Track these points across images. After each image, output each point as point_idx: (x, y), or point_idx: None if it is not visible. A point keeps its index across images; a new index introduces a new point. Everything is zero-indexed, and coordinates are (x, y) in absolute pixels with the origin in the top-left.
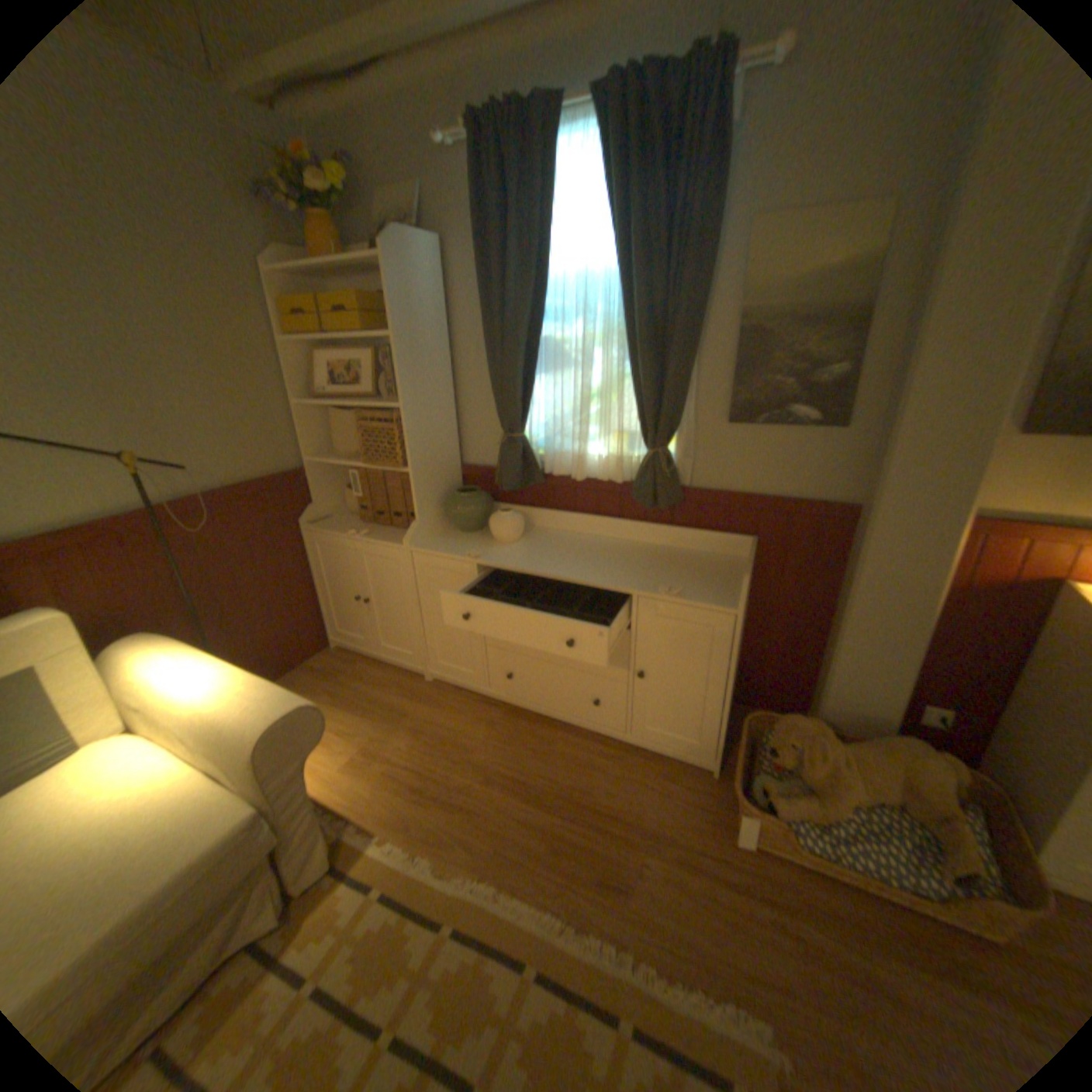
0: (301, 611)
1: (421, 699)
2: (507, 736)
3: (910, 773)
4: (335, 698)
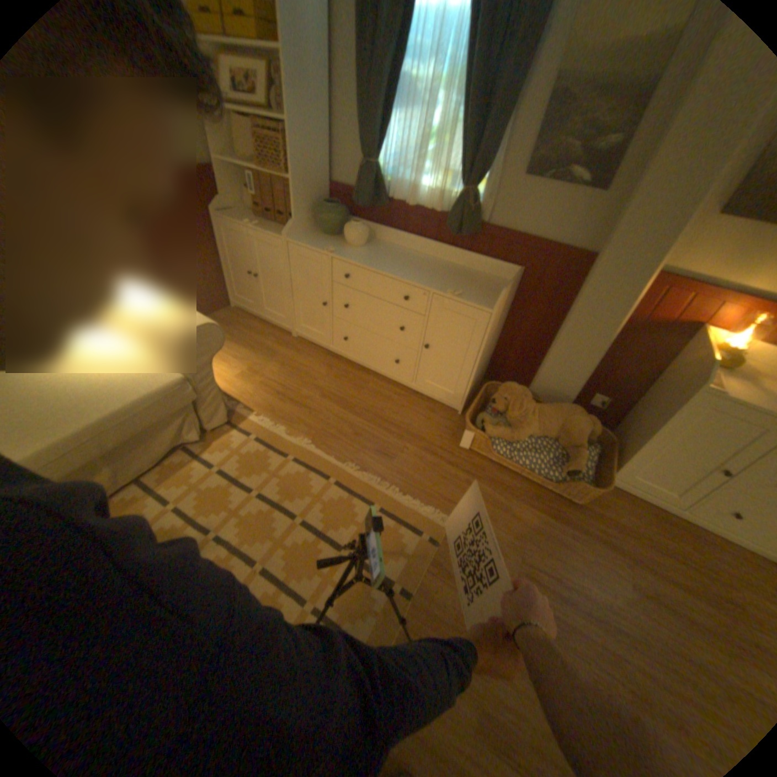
0: (211, 277)
1: (288, 347)
2: (340, 375)
3: (566, 422)
4: (233, 337)
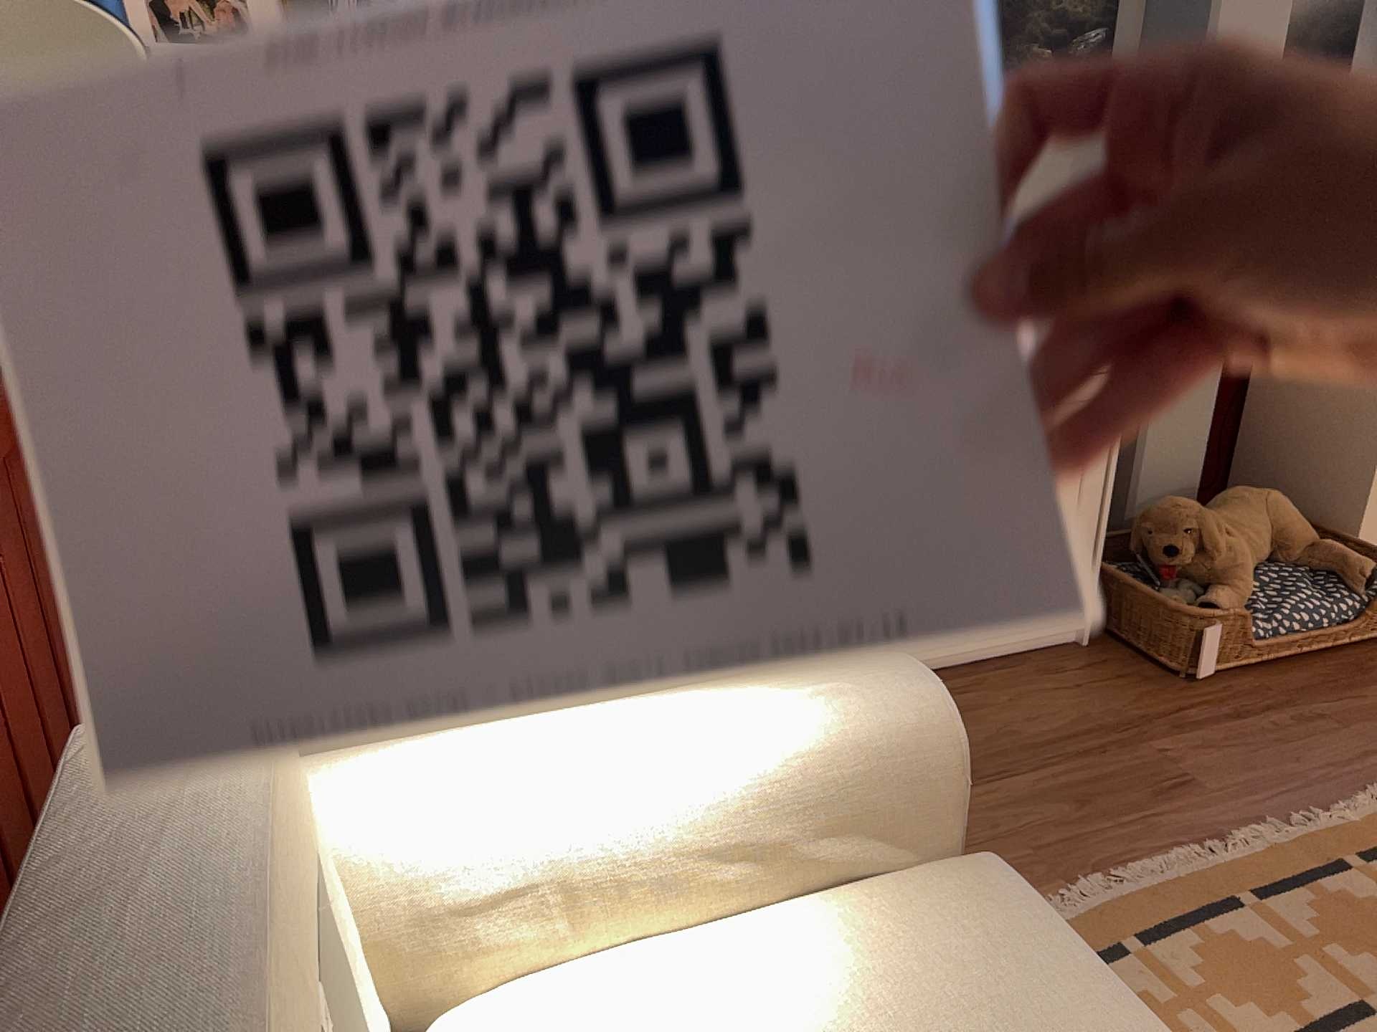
0: None
1: None
2: None
3: (1269, 513)
4: None
